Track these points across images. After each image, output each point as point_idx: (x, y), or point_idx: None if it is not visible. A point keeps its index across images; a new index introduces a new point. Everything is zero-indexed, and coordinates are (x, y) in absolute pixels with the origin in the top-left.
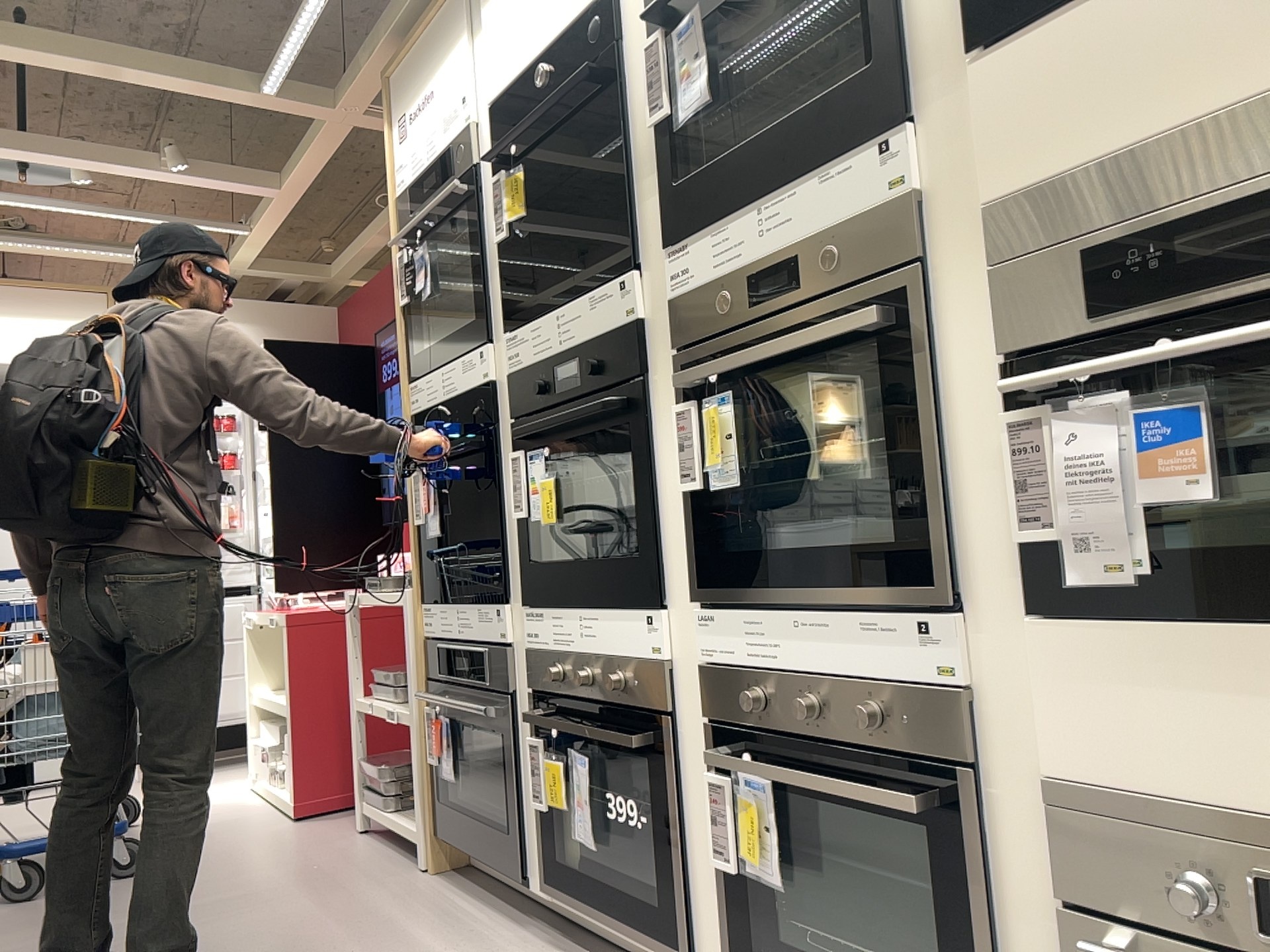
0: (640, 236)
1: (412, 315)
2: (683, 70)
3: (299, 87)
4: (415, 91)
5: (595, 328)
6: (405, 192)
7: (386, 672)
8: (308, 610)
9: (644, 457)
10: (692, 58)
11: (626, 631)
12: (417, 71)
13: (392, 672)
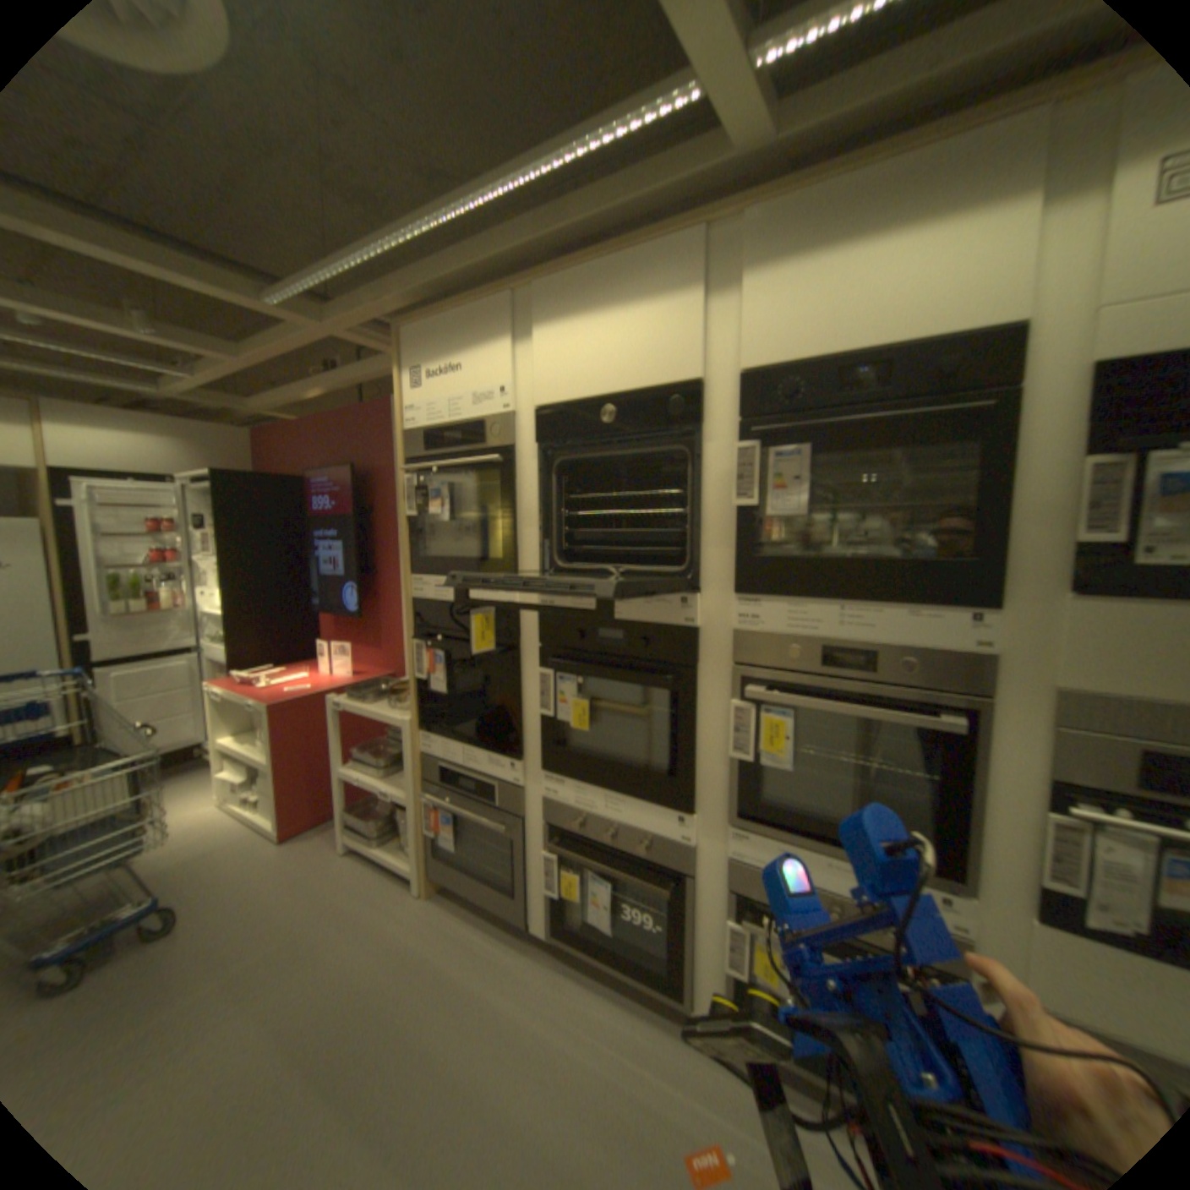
0: (703, 573)
1: (418, 528)
2: (776, 480)
3: (290, 301)
4: (436, 356)
5: (647, 620)
6: (417, 433)
7: (360, 754)
8: (279, 700)
9: (690, 722)
10: (793, 478)
11: (656, 821)
12: (440, 341)
13: (368, 757)
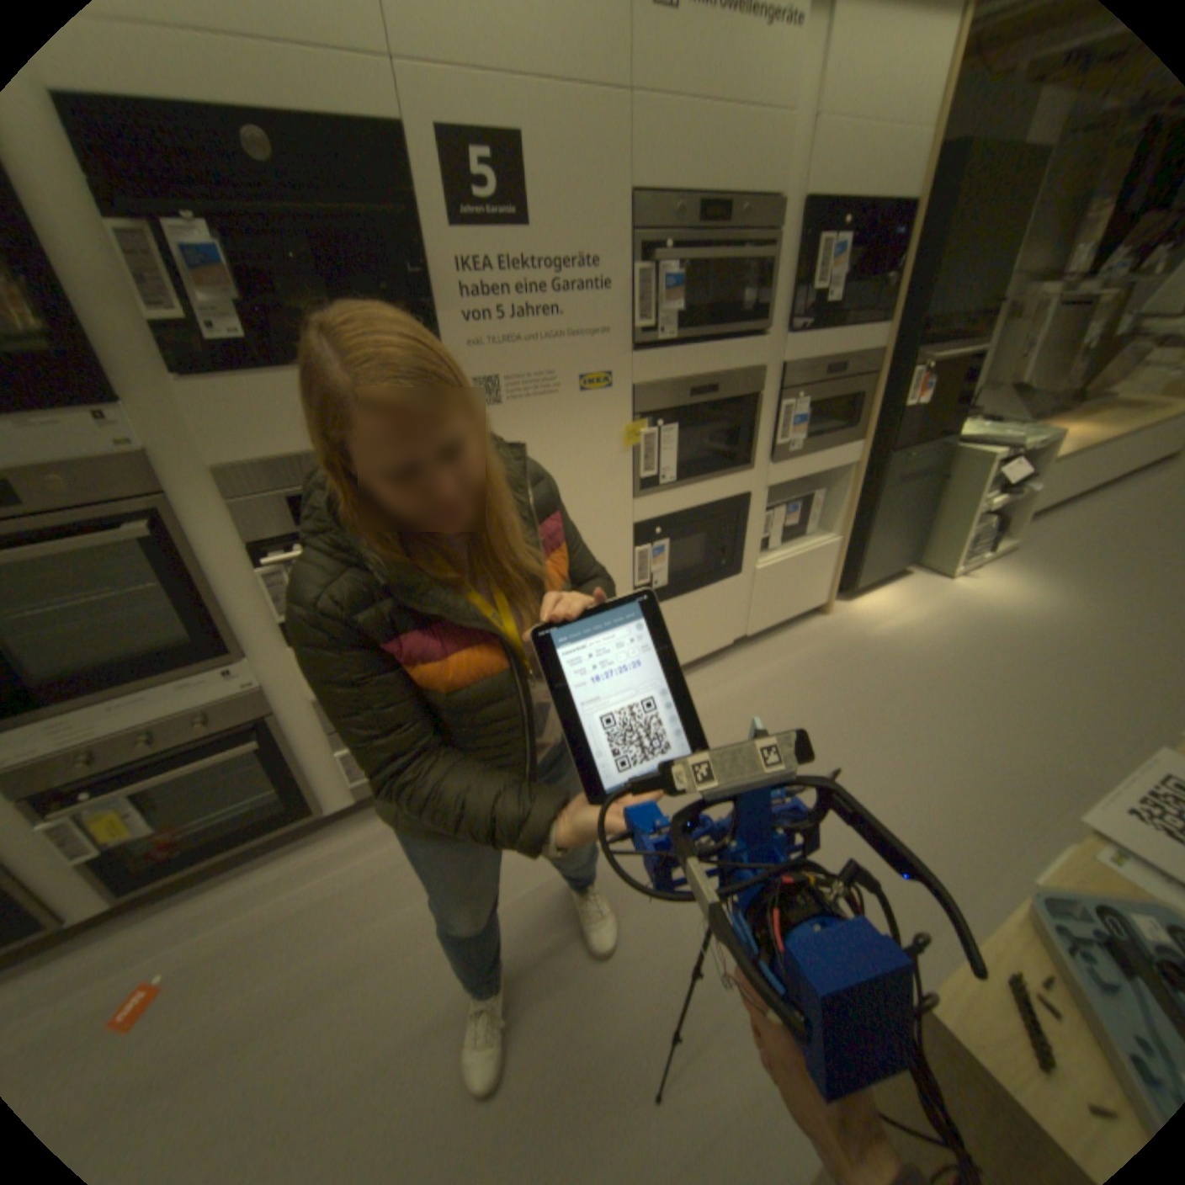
0: None
1: None
2: None
3: None
4: None
5: None
6: None
7: None
8: None
9: None
10: None
11: None
12: None
13: None
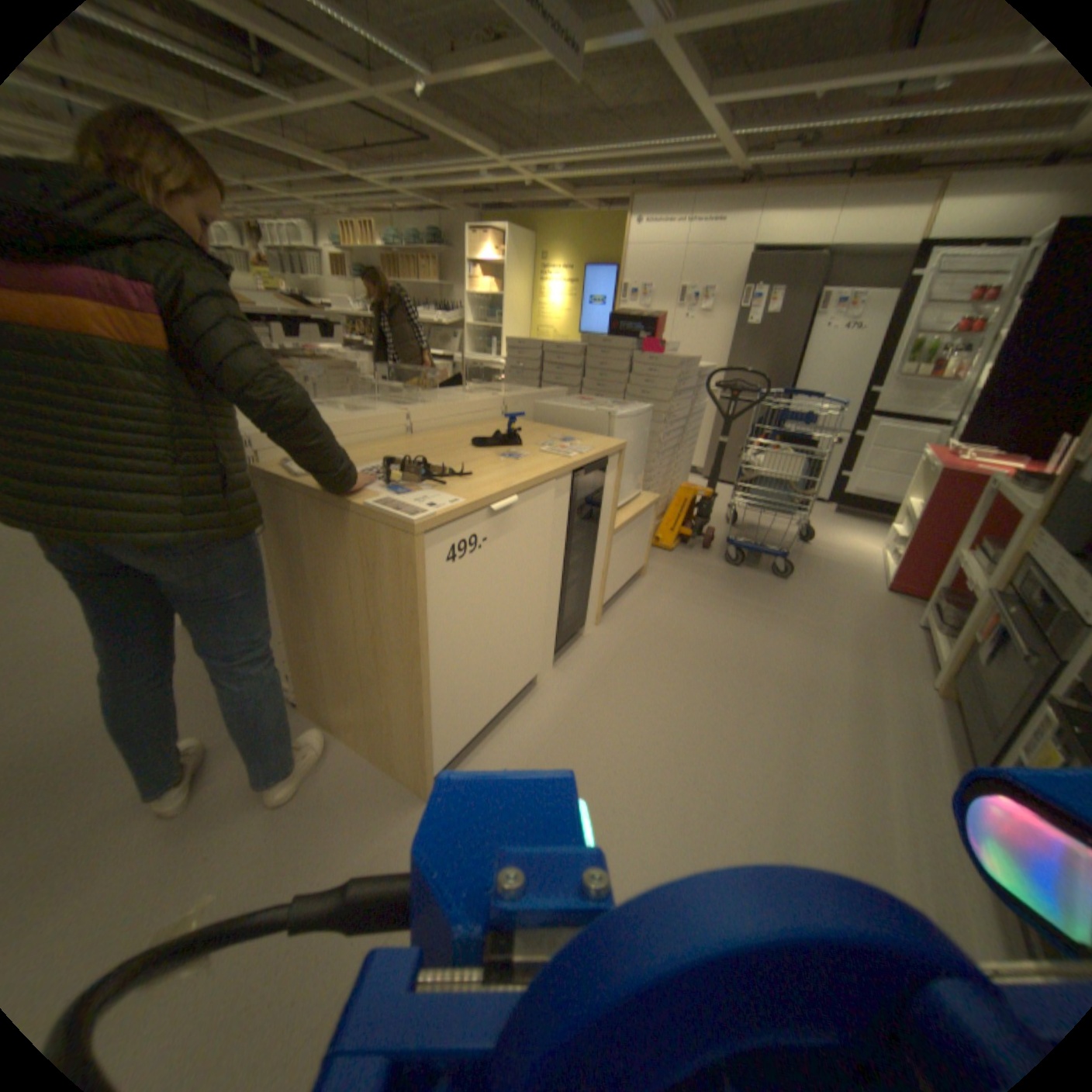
0: None
1: None
2: None
3: None
4: None
5: None
6: None
7: (997, 544)
8: (966, 468)
9: None
10: None
11: None
12: None
13: (1000, 548)
